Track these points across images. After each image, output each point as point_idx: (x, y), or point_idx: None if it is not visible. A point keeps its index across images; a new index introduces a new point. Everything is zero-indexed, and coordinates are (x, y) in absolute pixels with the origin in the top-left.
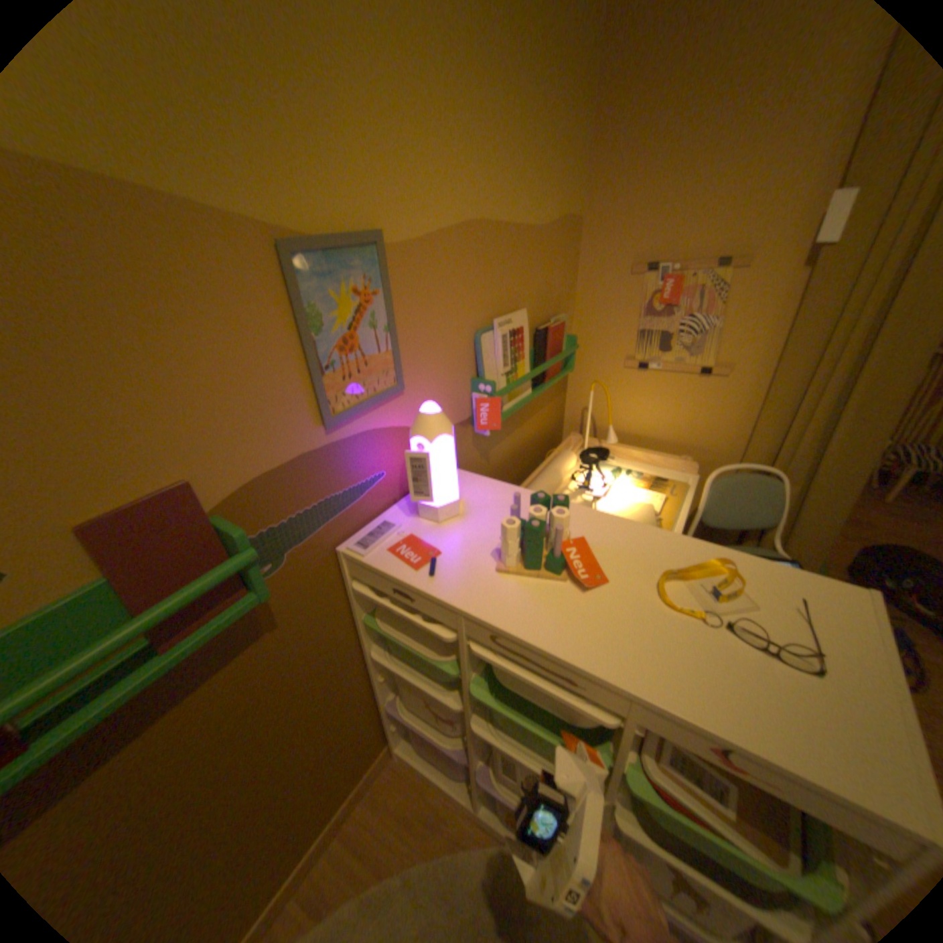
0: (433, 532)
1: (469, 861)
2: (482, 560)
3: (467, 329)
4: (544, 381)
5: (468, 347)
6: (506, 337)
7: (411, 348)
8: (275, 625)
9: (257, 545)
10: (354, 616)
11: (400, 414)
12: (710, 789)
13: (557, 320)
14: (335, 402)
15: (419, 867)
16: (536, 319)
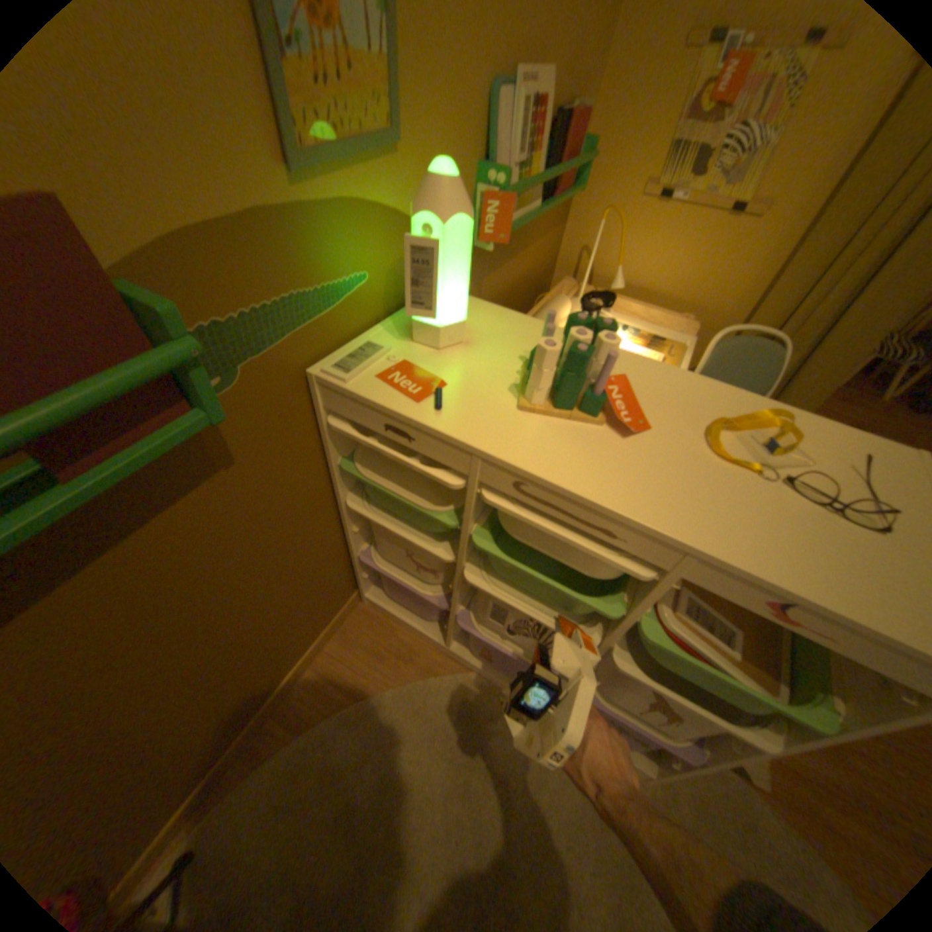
0: (432, 360)
1: (440, 685)
2: (499, 395)
3: (485, 67)
4: (554, 195)
5: (481, 102)
6: (529, 102)
7: (413, 67)
8: (231, 462)
9: (196, 344)
10: (327, 459)
11: (392, 185)
12: (720, 635)
13: (584, 103)
14: (303, 123)
15: (393, 691)
16: (560, 93)
